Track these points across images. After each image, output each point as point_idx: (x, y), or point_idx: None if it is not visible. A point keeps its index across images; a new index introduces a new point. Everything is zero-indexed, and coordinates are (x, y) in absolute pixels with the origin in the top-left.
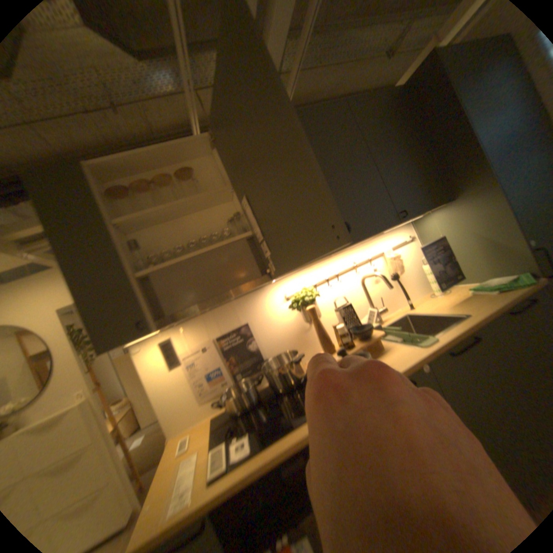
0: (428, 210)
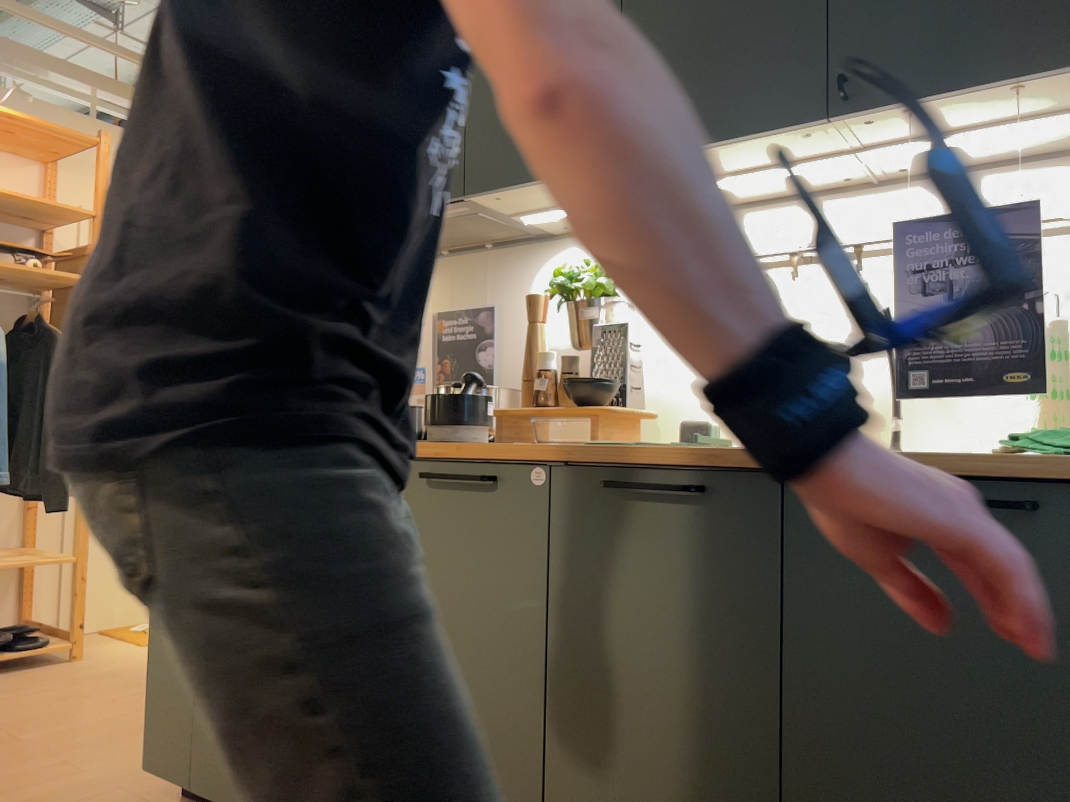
0: (994, 92)
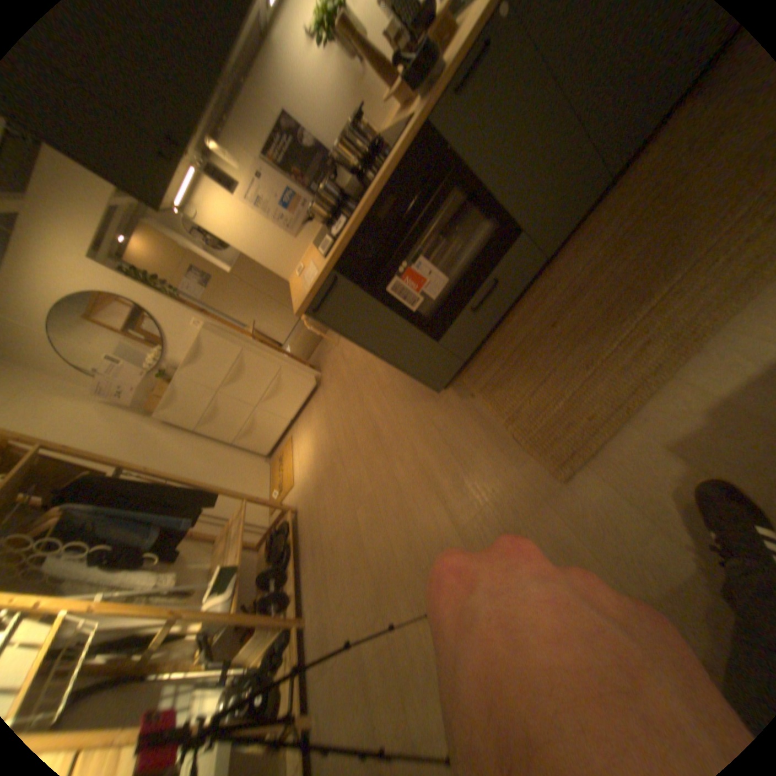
0: None
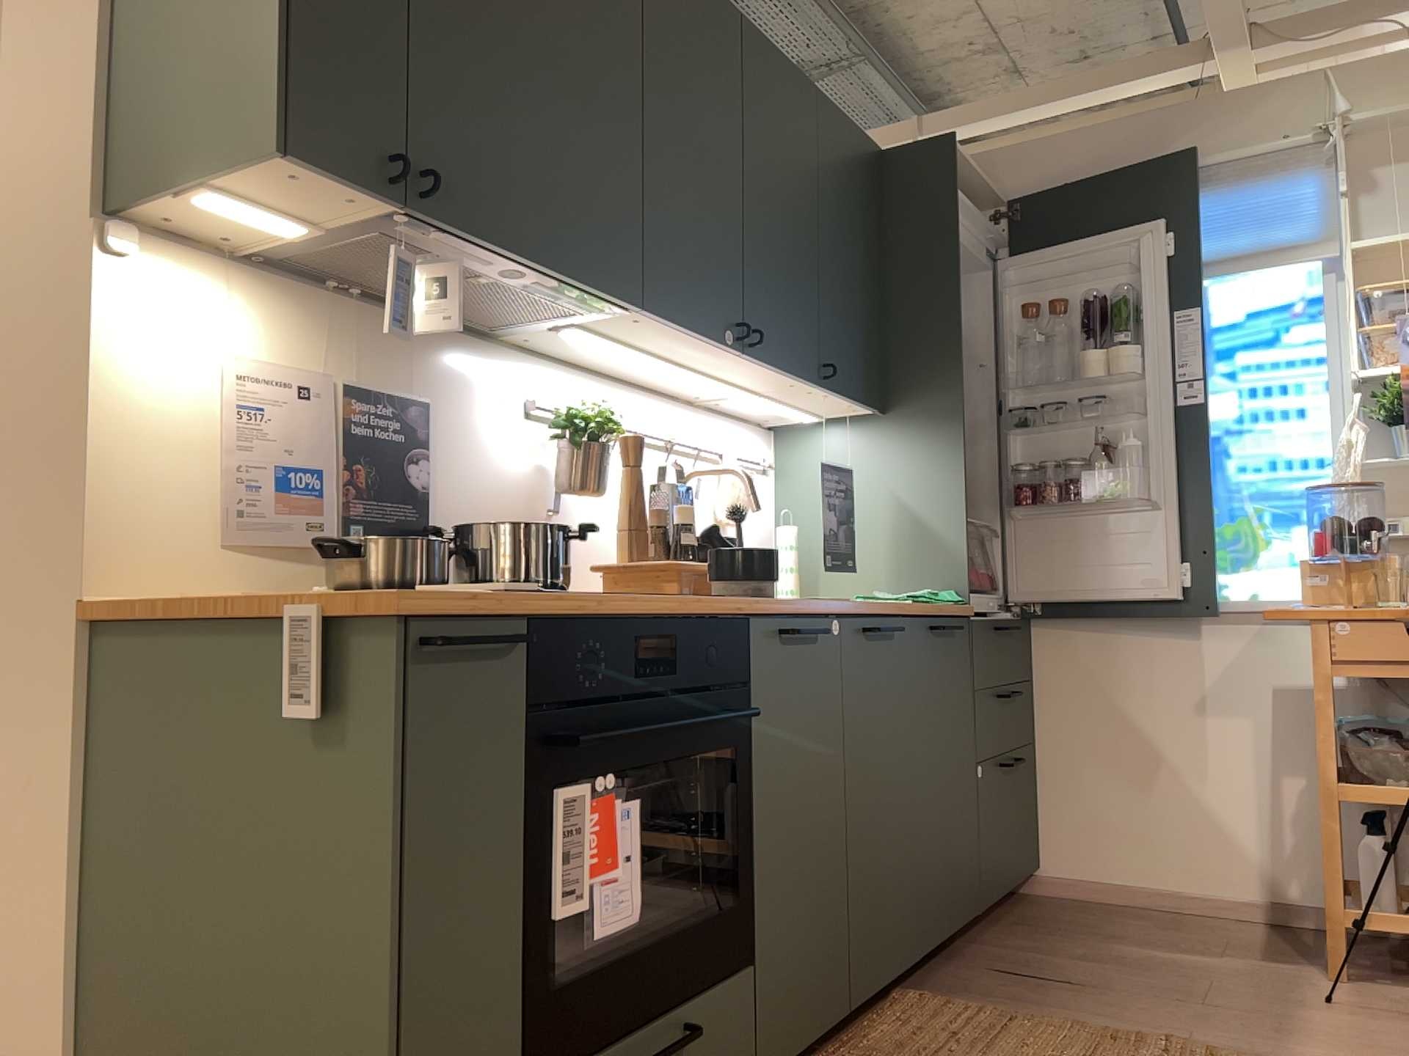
0: (850, 402)
